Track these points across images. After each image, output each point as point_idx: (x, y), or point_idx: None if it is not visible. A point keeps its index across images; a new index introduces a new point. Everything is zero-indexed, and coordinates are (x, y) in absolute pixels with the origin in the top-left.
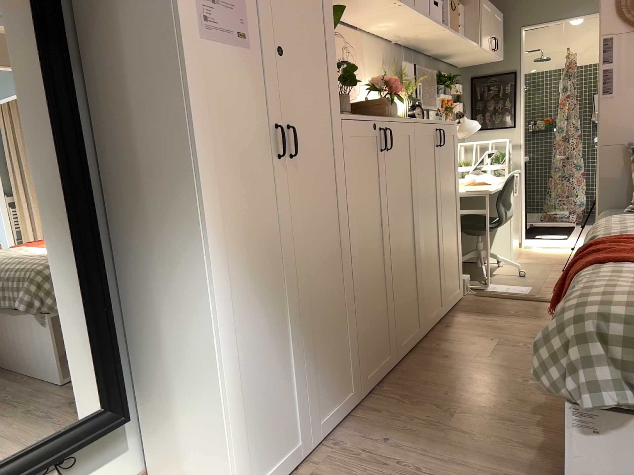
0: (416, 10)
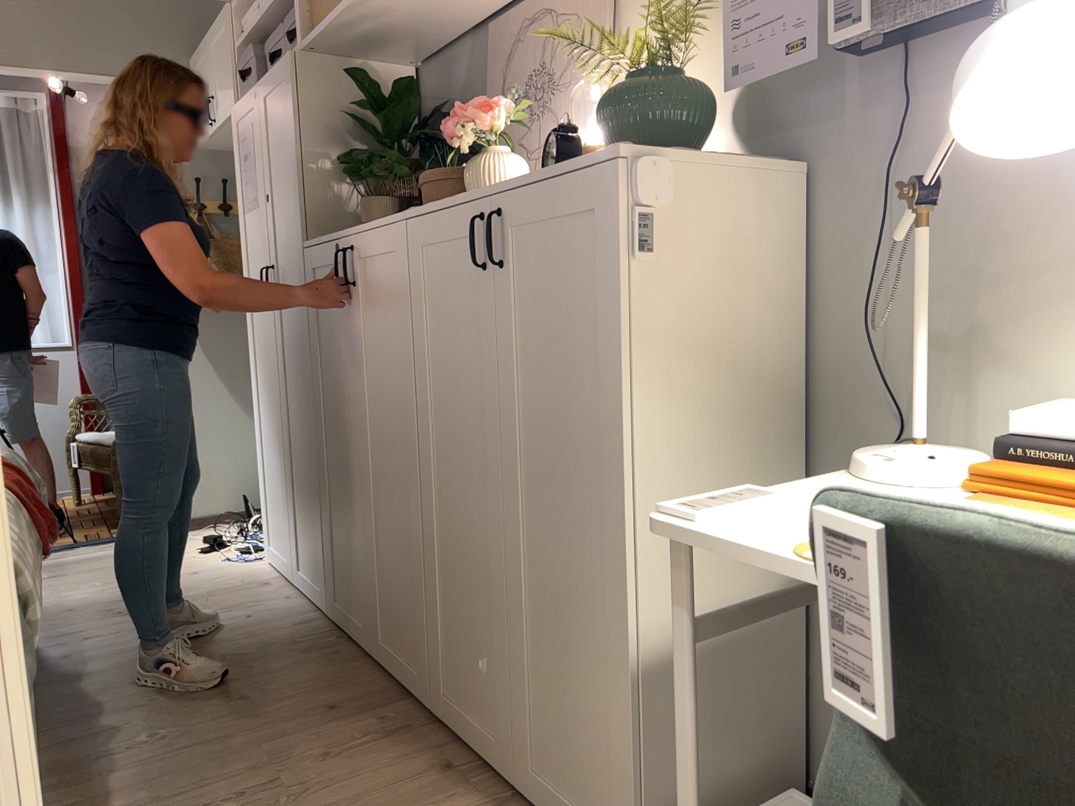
0: None
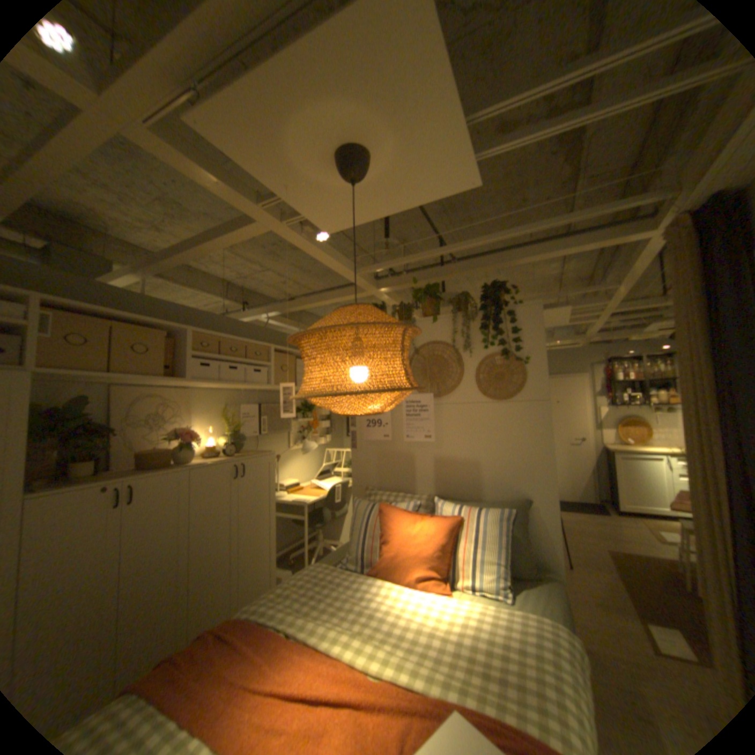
0: (213, 381)
